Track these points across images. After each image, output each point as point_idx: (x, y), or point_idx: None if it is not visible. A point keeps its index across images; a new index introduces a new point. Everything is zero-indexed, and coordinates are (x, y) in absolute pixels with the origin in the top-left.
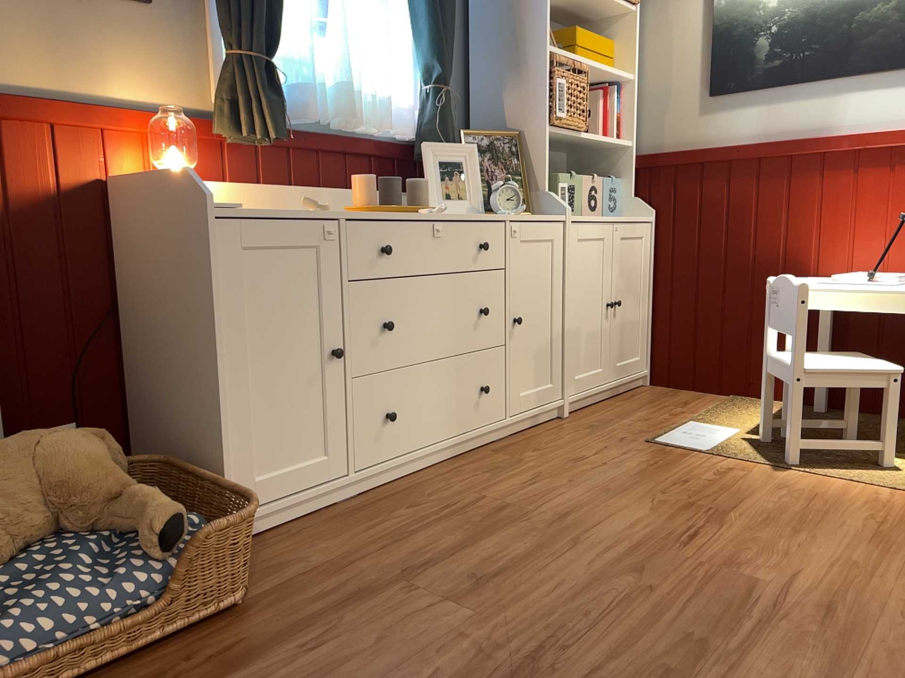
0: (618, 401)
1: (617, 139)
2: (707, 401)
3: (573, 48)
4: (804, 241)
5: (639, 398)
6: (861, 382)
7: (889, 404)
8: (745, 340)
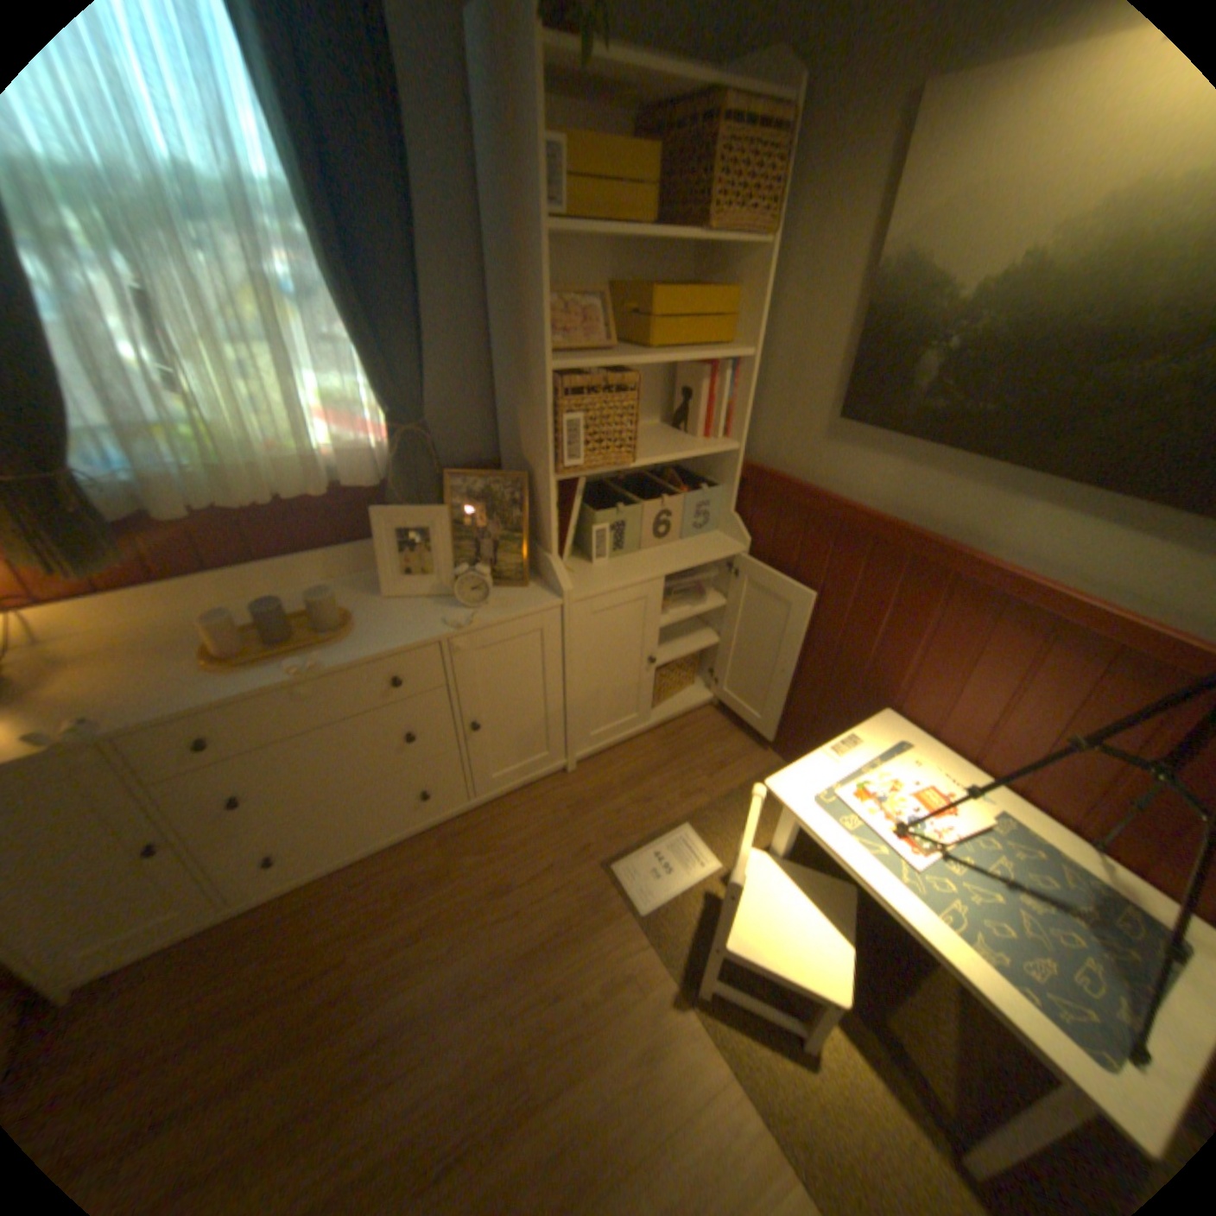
0: (656, 740)
1: (724, 436)
2: (749, 770)
3: (650, 320)
4: (901, 669)
5: (684, 738)
6: (796, 992)
7: (826, 1024)
8: (810, 726)
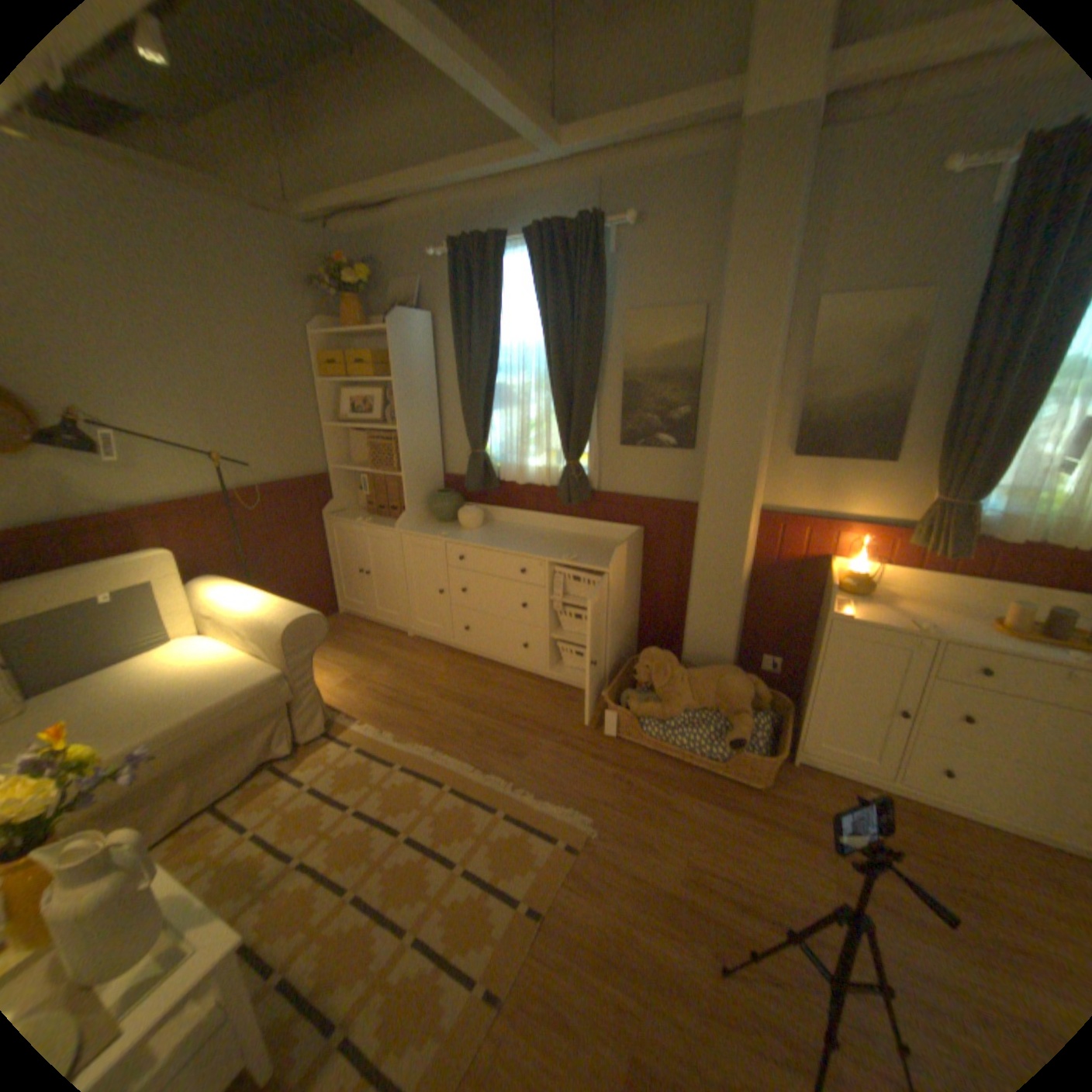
0: None
1: None
2: None
3: None
4: None
5: None
6: None
7: None
8: None
